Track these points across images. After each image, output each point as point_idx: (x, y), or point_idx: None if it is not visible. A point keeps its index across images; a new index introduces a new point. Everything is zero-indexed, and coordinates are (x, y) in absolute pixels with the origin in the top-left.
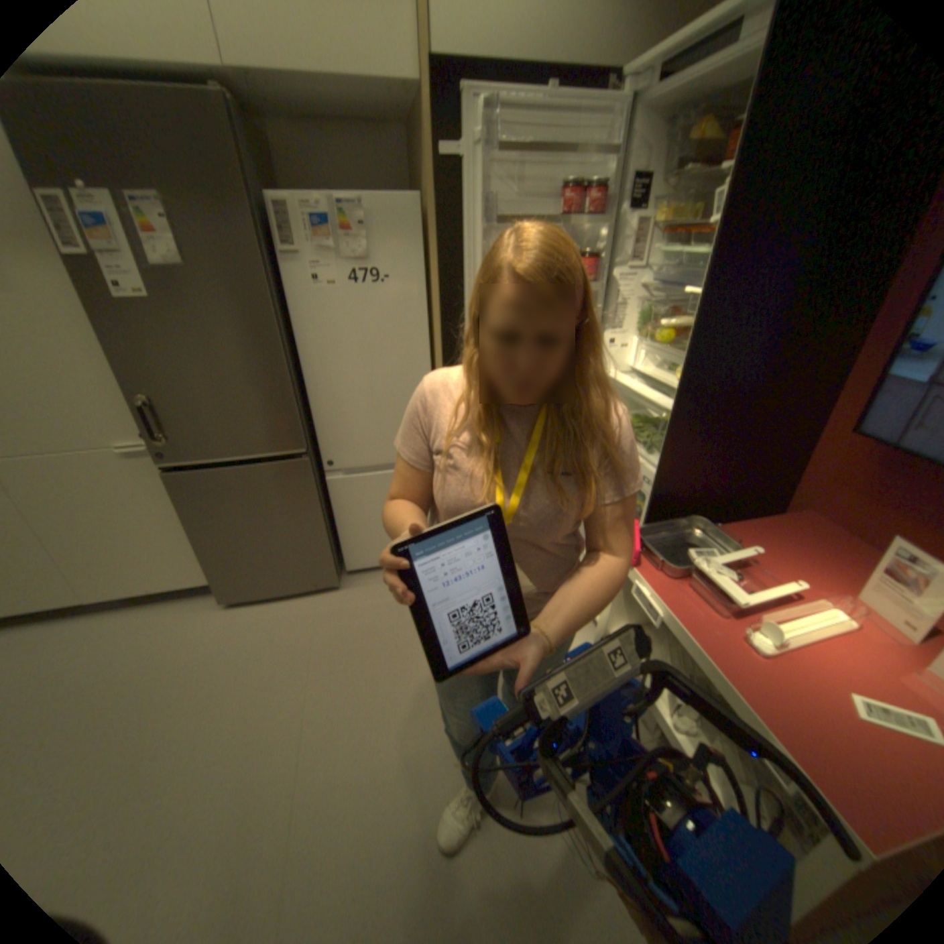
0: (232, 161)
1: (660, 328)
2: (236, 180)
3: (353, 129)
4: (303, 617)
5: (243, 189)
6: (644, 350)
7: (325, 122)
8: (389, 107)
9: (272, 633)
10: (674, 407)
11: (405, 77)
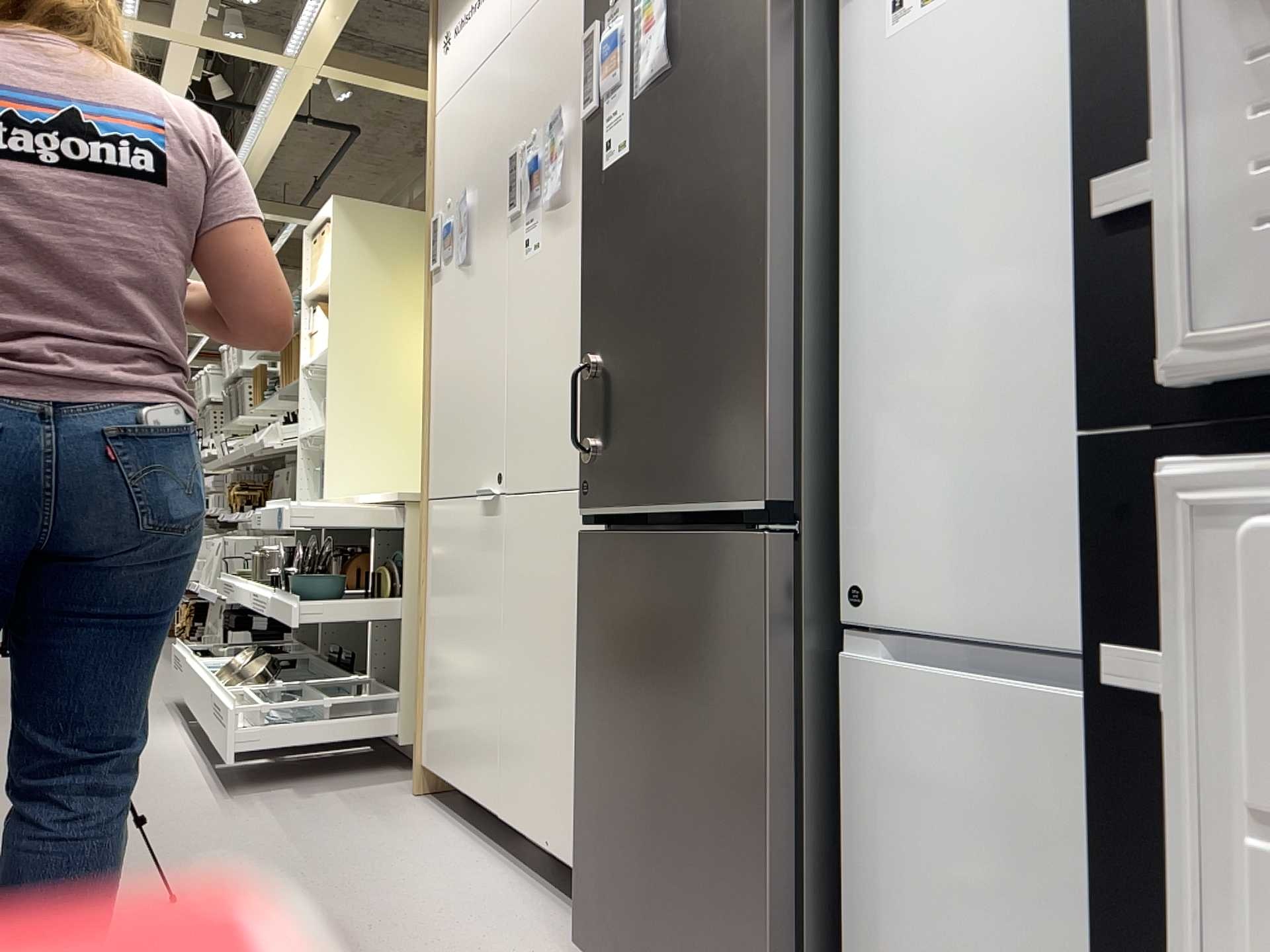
0: None
1: None
2: None
3: None
4: None
5: None
6: None
7: None
8: None
9: None
10: None
11: None
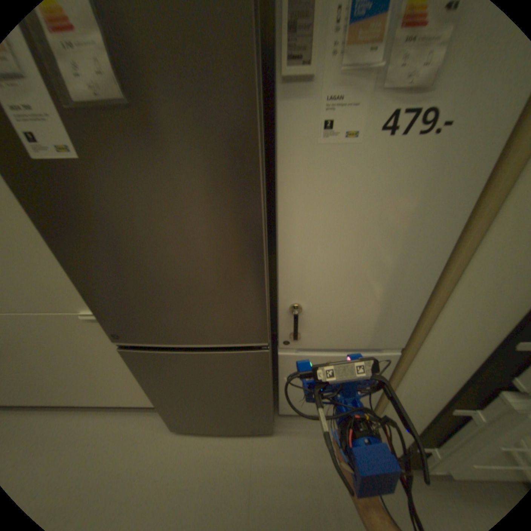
0: None
1: None
2: None
3: None
4: (240, 467)
5: None
6: None
7: None
8: None
9: (212, 482)
10: None
11: None
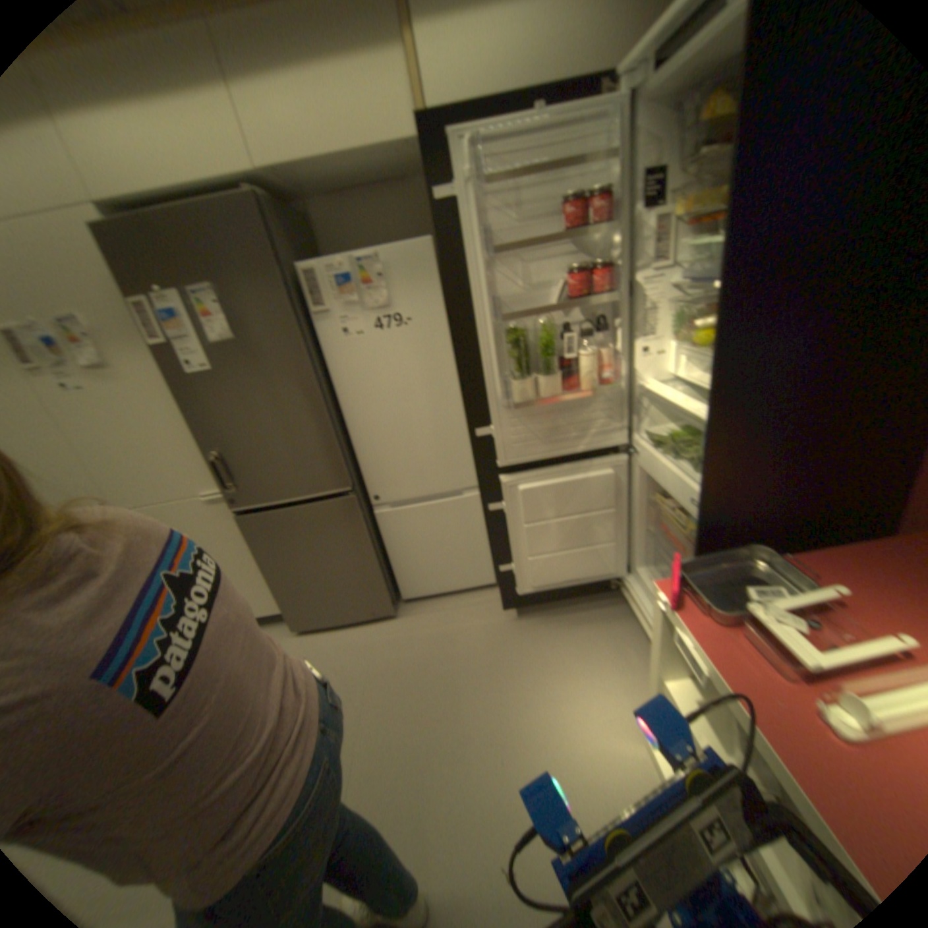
0: (260, 243)
1: (697, 327)
2: (265, 258)
3: (377, 188)
4: (360, 645)
5: (271, 265)
6: (683, 354)
7: (352, 188)
8: (401, 163)
9: (332, 660)
10: (707, 420)
11: (402, 134)
